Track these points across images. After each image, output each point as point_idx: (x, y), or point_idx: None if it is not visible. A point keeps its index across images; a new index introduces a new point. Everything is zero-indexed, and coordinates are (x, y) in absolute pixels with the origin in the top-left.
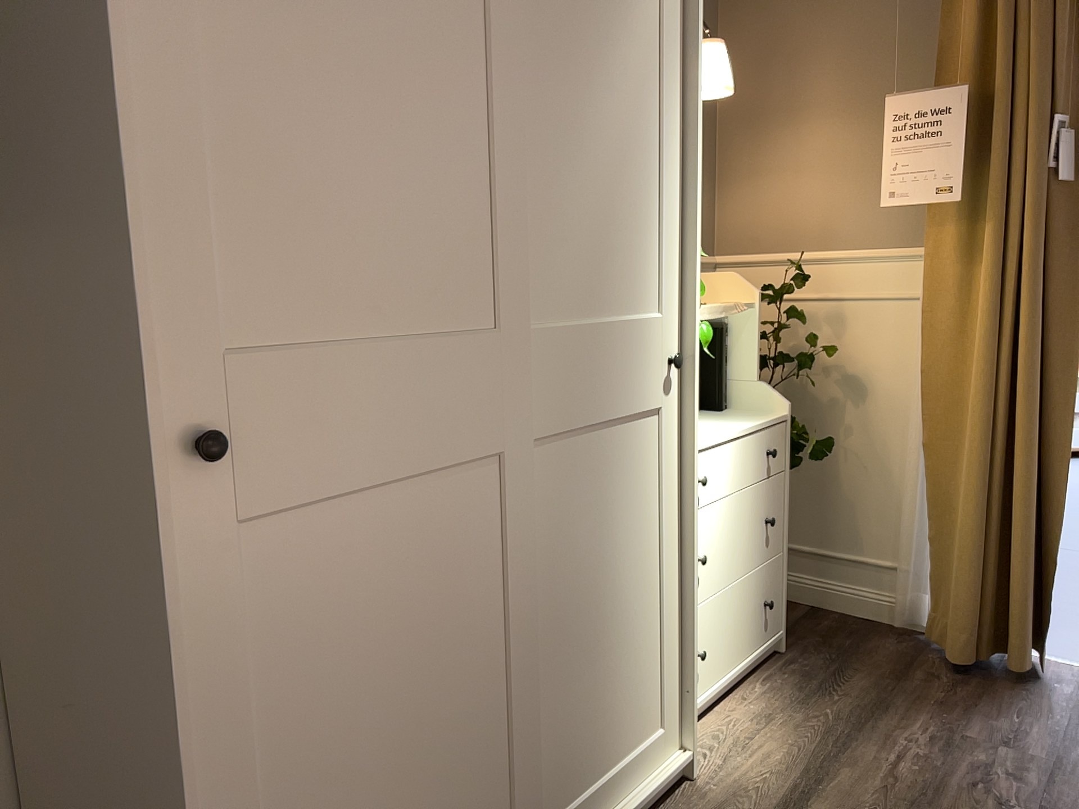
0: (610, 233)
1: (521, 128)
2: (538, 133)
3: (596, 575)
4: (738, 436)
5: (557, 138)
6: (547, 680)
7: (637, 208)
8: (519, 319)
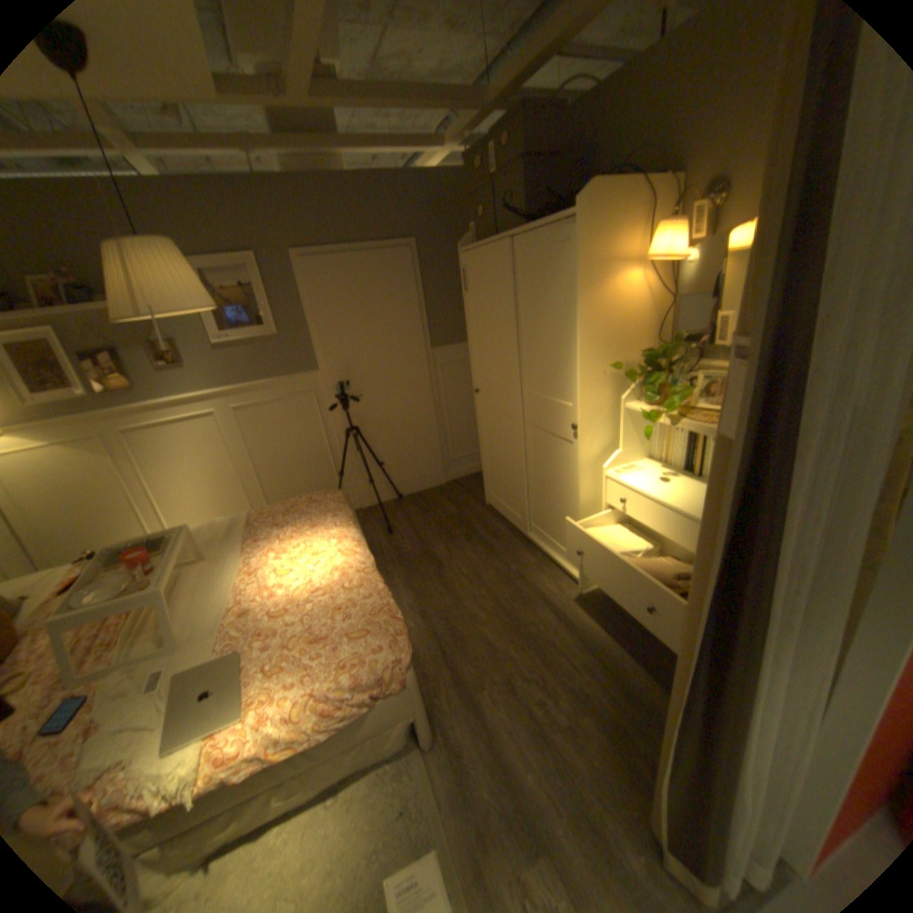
0: (549, 370)
1: (519, 337)
2: (526, 338)
3: (547, 478)
4: (667, 507)
5: (531, 338)
6: (534, 490)
7: (560, 362)
8: (515, 389)
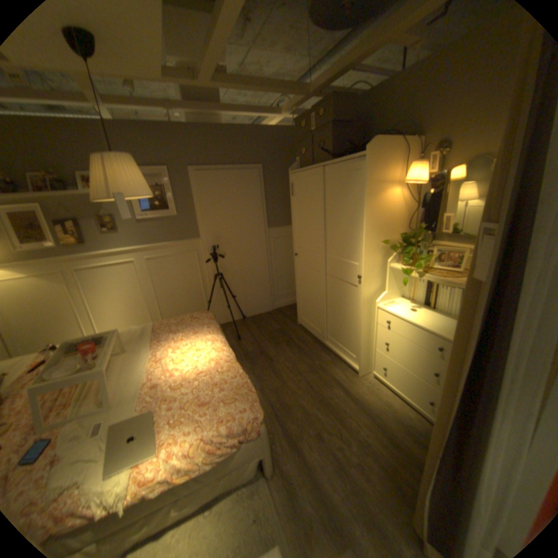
0: (344, 243)
1: (326, 224)
2: (330, 224)
3: (340, 308)
4: (417, 326)
5: (333, 224)
6: (330, 315)
7: (352, 239)
8: (322, 254)
